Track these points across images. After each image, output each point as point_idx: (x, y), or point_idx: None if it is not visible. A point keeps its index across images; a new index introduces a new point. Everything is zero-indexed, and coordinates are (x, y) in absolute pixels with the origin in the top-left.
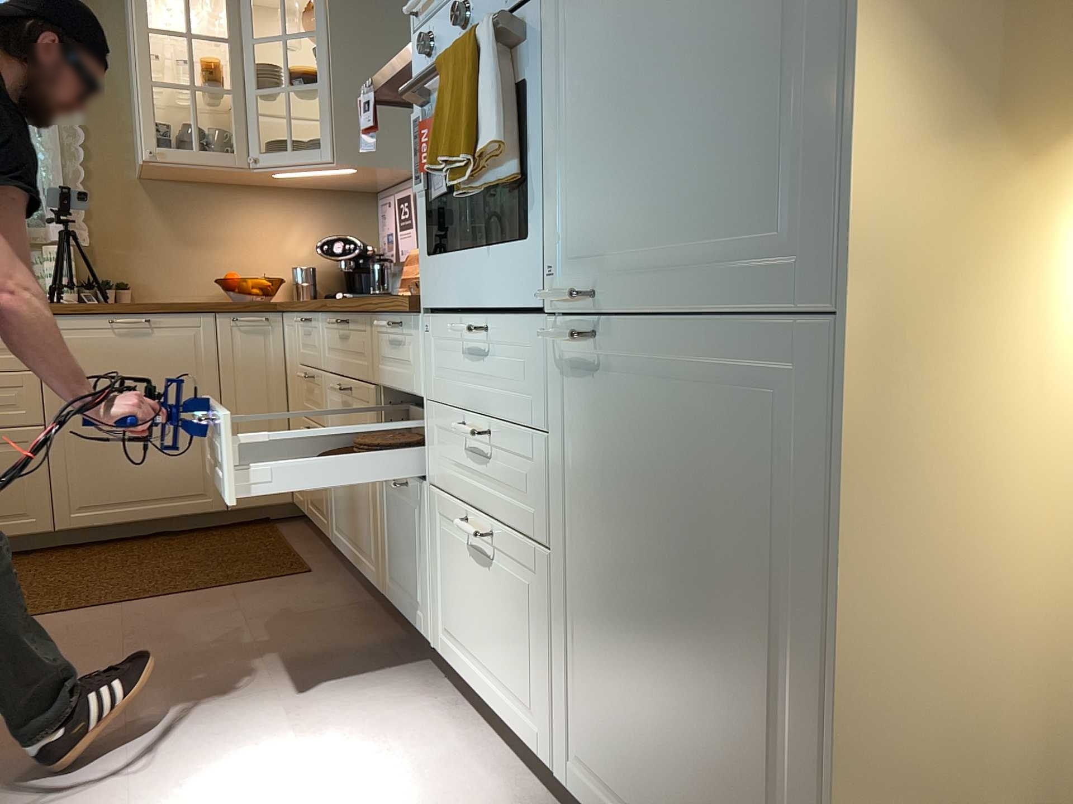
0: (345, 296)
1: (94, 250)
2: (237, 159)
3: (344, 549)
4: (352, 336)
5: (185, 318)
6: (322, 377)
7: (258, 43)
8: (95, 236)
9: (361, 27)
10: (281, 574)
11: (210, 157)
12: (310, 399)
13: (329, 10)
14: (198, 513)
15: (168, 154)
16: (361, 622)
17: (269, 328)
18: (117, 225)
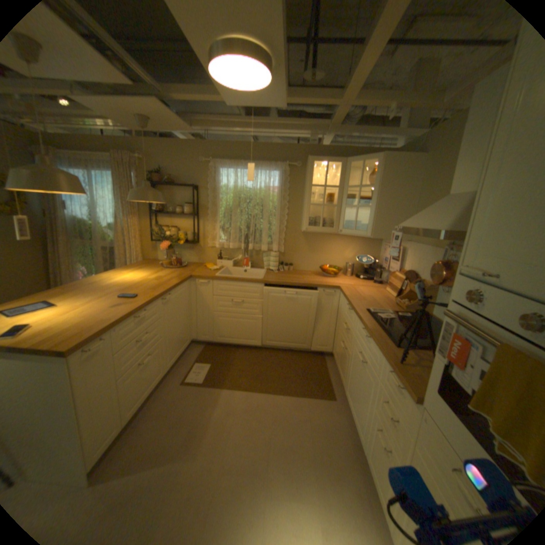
0: (364, 278)
1: (284, 252)
2: (334, 230)
3: (350, 407)
4: (372, 346)
5: (307, 289)
6: (353, 336)
7: (349, 188)
8: (285, 248)
9: (394, 183)
10: (325, 397)
11: (324, 230)
12: (346, 335)
13: (381, 177)
14: (301, 350)
15: (311, 229)
16: (354, 455)
17: (334, 295)
18: (292, 245)
